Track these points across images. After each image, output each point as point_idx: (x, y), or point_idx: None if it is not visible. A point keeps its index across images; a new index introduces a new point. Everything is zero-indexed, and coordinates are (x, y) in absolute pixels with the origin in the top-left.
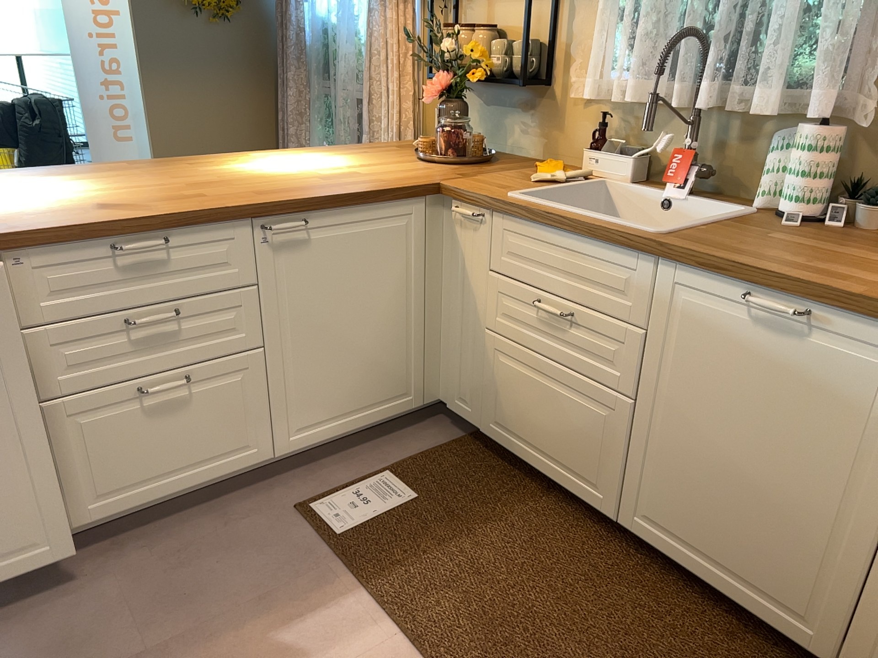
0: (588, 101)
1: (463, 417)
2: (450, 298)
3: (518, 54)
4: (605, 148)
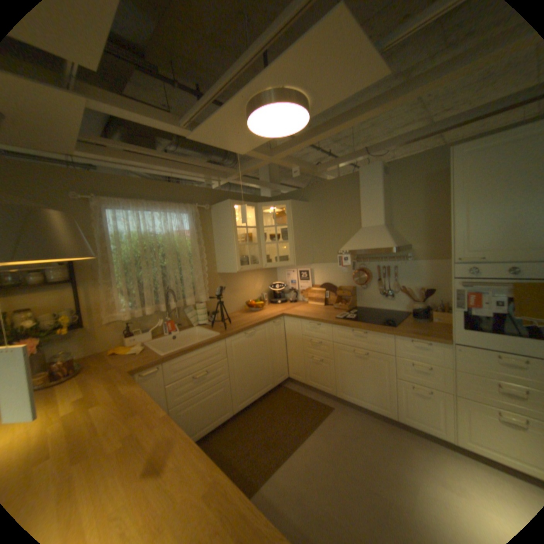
0: (109, 324)
1: None
2: None
3: (66, 318)
4: (133, 335)
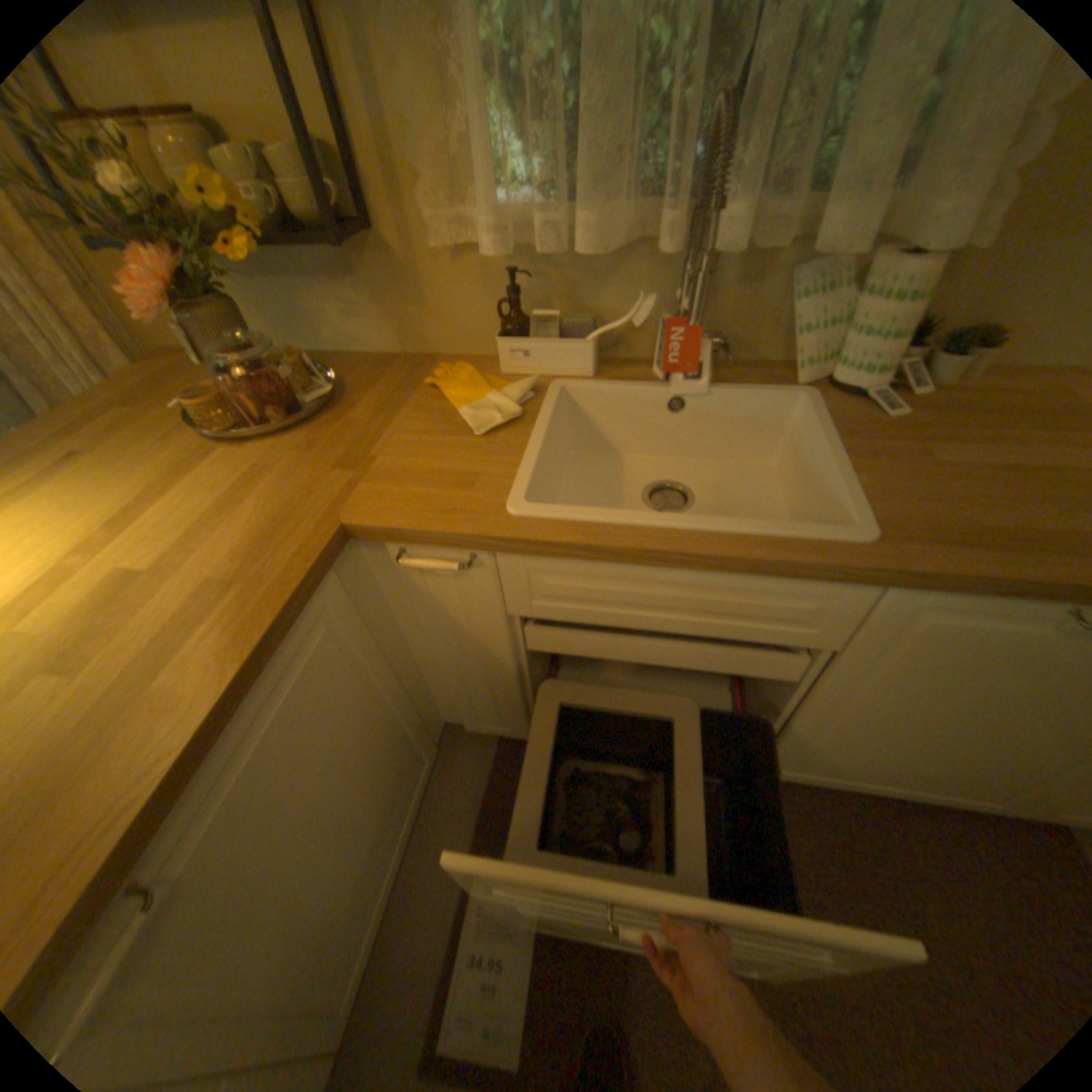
0: (463, 244)
1: (497, 734)
2: (426, 643)
3: (291, 169)
4: (532, 325)
